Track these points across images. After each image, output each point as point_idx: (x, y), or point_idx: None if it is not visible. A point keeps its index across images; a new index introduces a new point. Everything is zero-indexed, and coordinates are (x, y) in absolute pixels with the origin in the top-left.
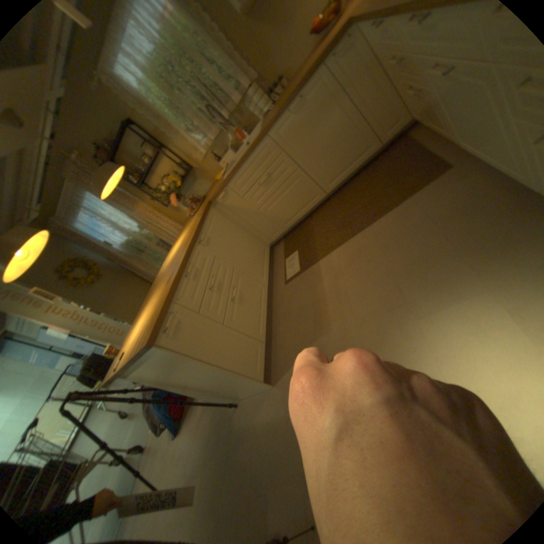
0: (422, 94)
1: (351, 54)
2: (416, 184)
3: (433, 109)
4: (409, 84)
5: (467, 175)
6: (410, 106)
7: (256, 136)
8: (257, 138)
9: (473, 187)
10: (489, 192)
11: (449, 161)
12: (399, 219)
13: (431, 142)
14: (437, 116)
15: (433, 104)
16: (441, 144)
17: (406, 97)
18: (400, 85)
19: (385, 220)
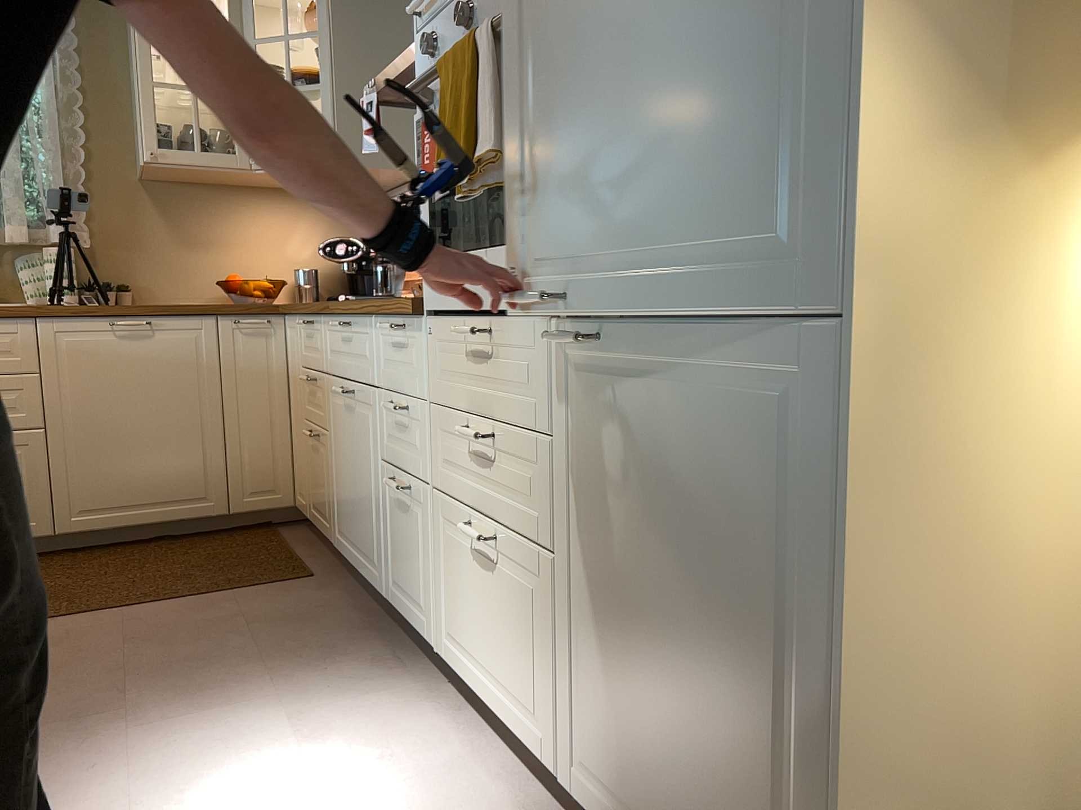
0: (318, 447)
1: (258, 344)
2: (248, 580)
3: (322, 475)
4: (309, 428)
5: (324, 590)
6: (298, 486)
7: (6, 306)
8: (9, 310)
9: (324, 602)
10: (339, 611)
11: (311, 571)
12: (188, 612)
13: (301, 547)
14: (323, 489)
15: (324, 463)
16: (312, 553)
17: (298, 456)
18: (298, 432)
19: (158, 609)
